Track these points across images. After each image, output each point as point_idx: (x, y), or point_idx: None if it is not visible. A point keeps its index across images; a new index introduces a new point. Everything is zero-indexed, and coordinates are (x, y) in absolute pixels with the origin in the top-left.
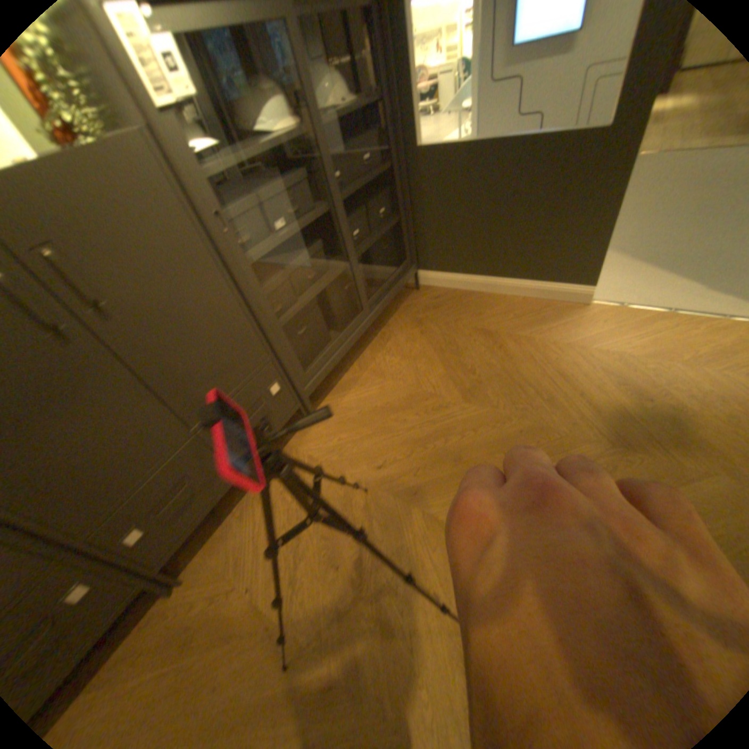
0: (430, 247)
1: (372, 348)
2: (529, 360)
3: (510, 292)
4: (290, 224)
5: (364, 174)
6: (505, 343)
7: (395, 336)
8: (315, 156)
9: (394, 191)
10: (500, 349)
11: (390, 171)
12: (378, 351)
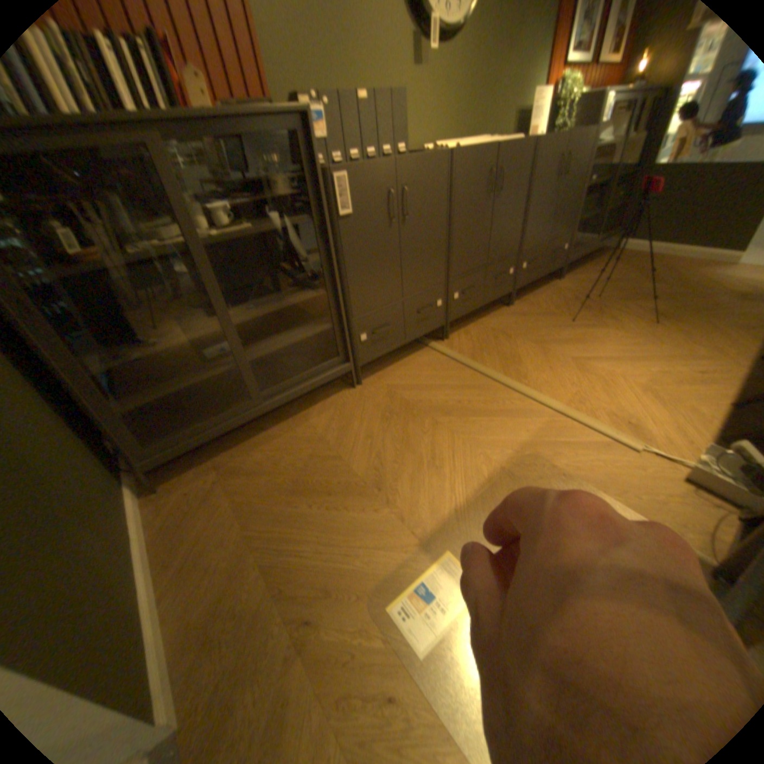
0: (638, 221)
1: (591, 263)
2: (694, 274)
3: (685, 254)
4: (597, 177)
5: (625, 169)
6: (680, 269)
7: (606, 261)
8: (612, 153)
9: (630, 184)
10: (676, 270)
11: (633, 173)
12: (596, 264)
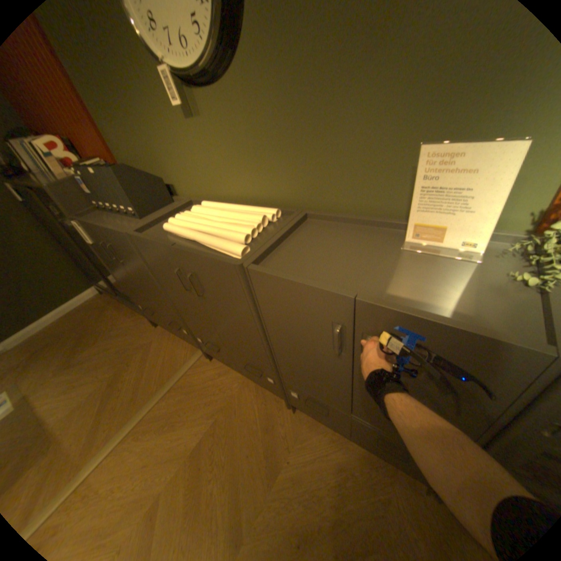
0: None
1: None
2: None
3: None
4: None
5: None
6: None
7: None
8: None
9: None
10: None
11: None
12: None
